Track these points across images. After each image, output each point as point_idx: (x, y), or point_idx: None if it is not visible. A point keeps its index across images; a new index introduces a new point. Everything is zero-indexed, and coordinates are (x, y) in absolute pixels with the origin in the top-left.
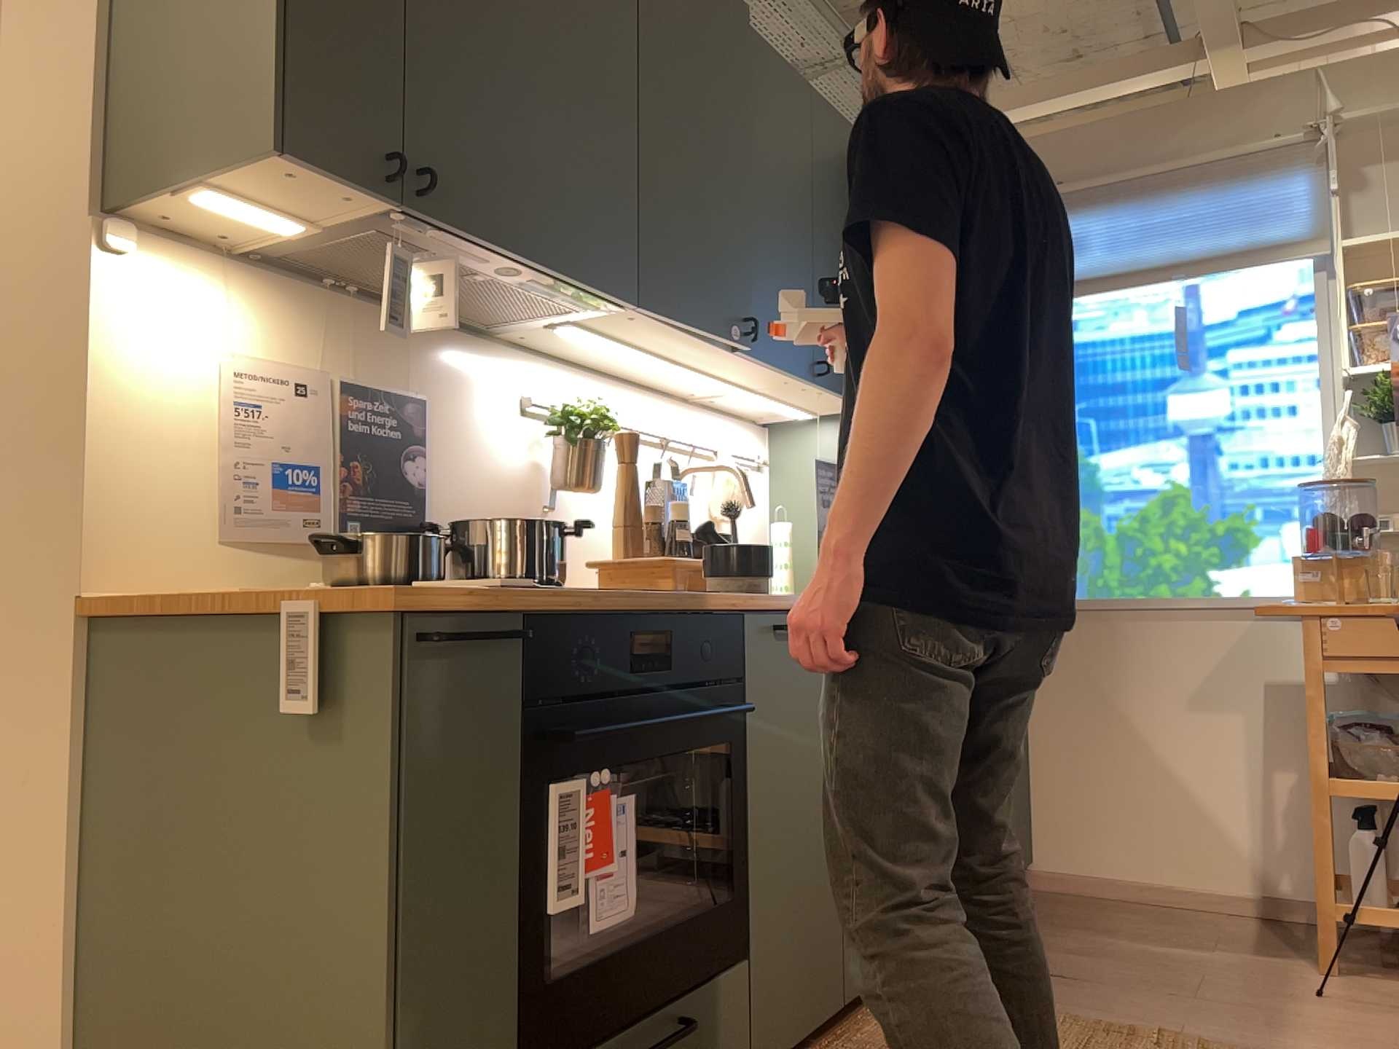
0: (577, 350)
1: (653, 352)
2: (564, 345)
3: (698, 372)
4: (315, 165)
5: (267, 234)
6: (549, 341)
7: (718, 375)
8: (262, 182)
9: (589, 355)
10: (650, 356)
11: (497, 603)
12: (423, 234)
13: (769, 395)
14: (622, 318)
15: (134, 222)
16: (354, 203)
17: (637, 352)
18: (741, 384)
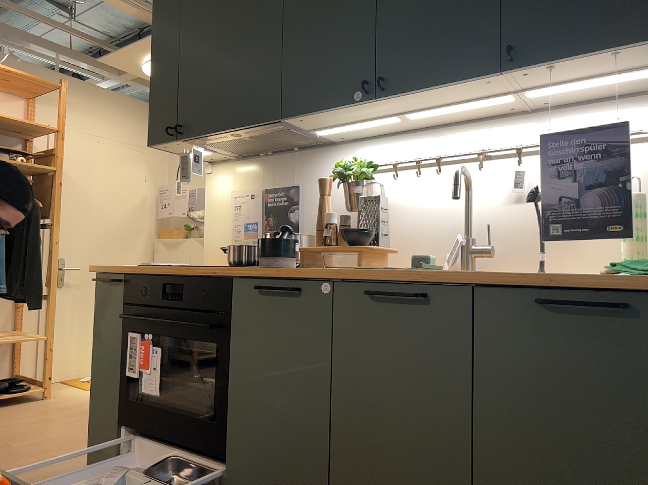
0: (379, 129)
1: (374, 118)
2: (368, 131)
3: (433, 111)
4: (159, 143)
5: (216, 154)
6: (358, 133)
7: (450, 104)
8: (173, 149)
9: (389, 128)
10: (379, 120)
11: (113, 270)
12: (201, 141)
13: (538, 88)
14: (307, 121)
15: (215, 162)
16: (183, 144)
17: (369, 122)
18: (487, 98)
